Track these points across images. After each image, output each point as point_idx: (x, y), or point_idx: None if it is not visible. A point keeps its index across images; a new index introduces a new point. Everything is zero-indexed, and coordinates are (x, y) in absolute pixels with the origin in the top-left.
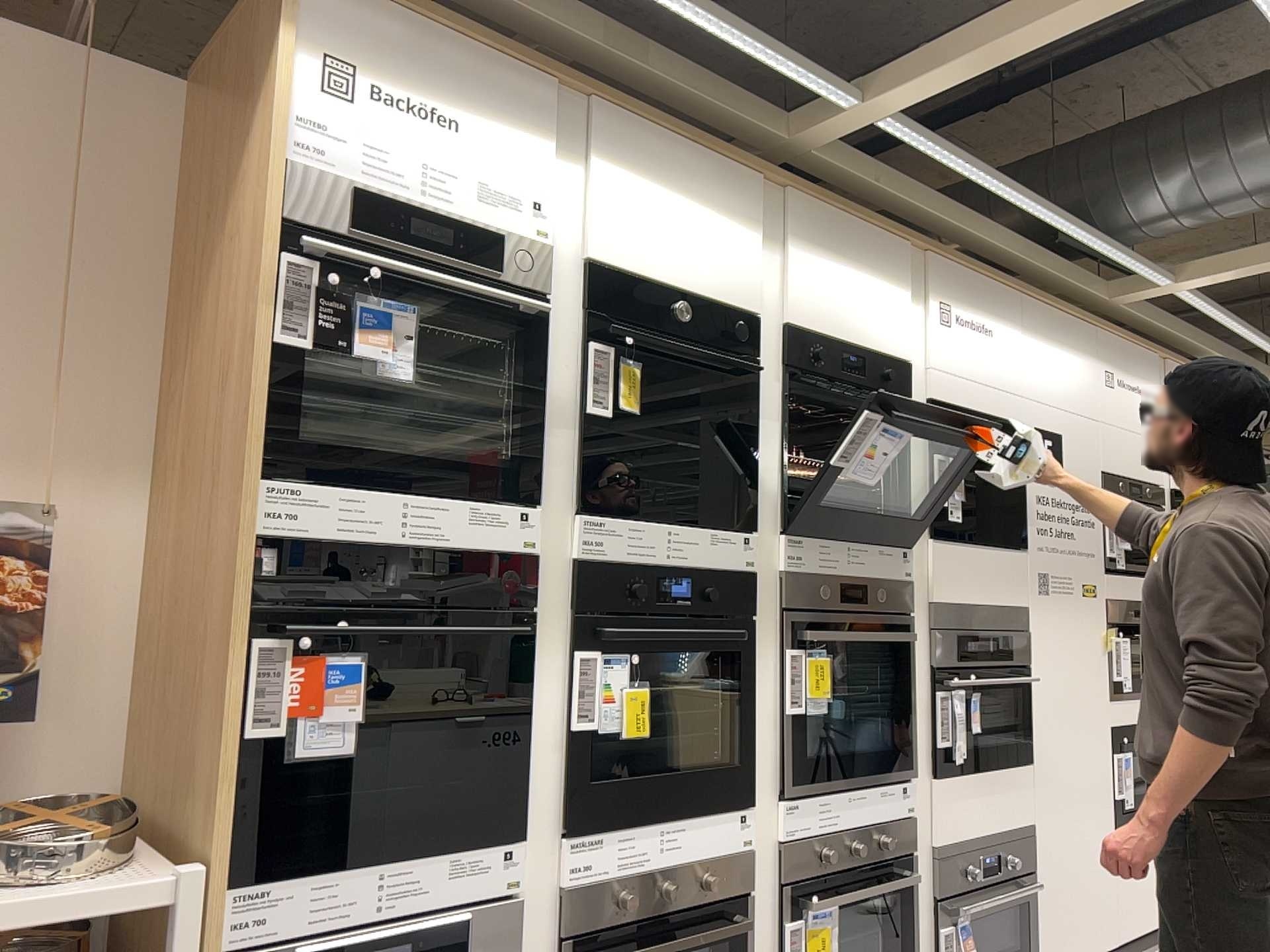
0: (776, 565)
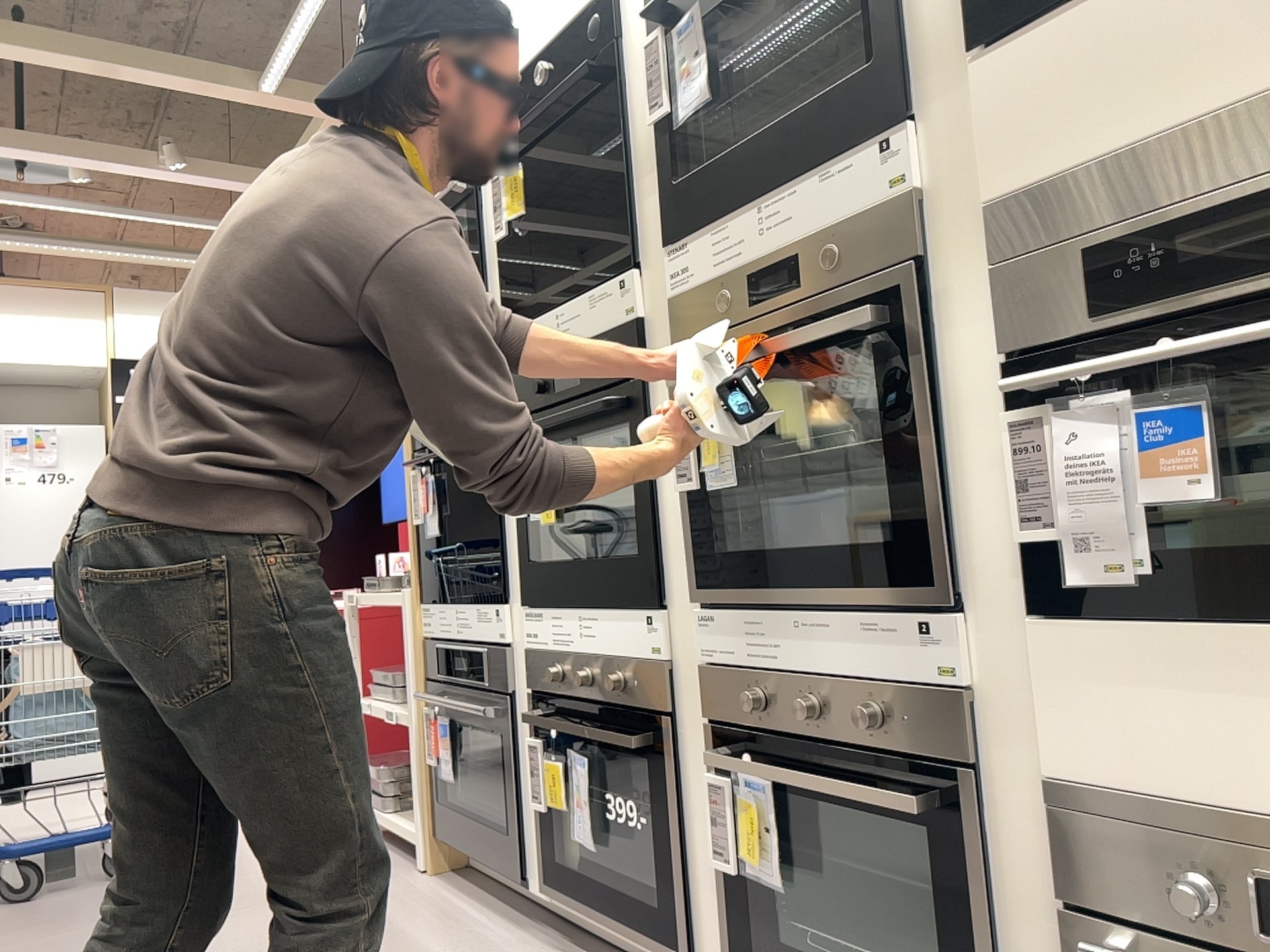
0: (670, 294)
